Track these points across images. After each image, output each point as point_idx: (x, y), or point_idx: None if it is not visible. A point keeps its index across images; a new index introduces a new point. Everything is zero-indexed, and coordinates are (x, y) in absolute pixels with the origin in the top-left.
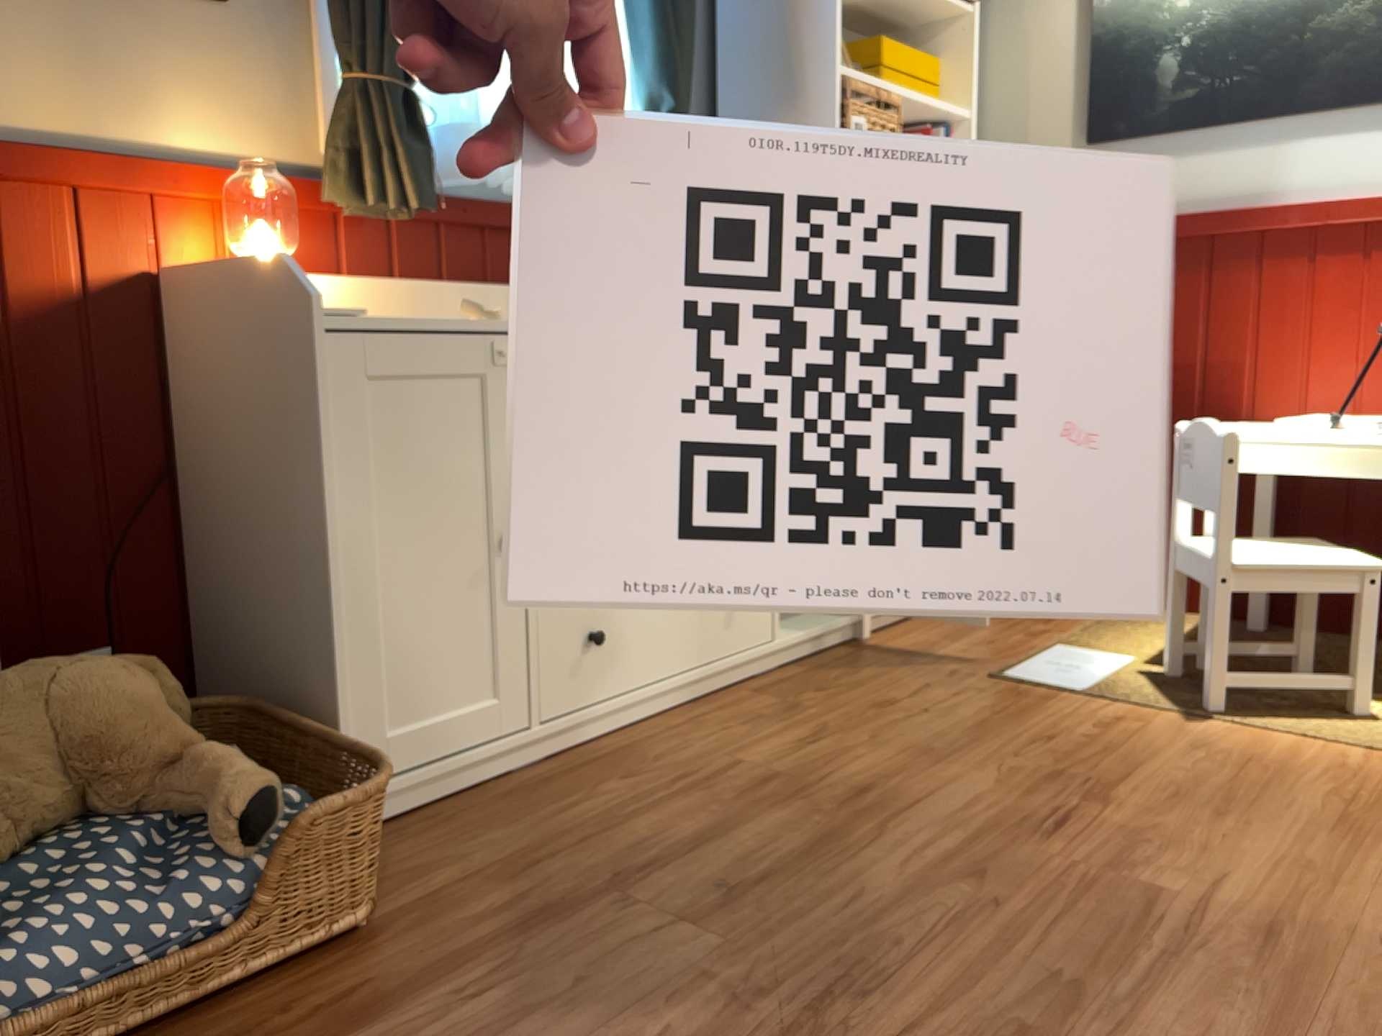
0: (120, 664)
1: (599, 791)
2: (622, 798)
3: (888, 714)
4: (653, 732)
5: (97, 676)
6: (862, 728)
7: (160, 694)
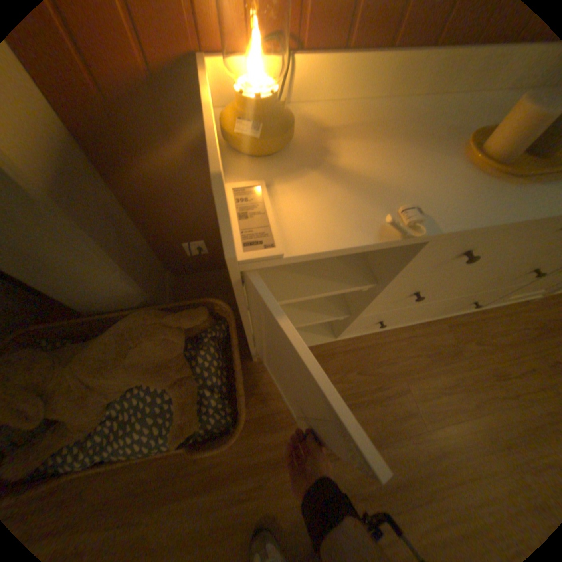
0: (164, 333)
1: (348, 376)
2: (353, 389)
3: (499, 387)
4: (391, 338)
5: (147, 352)
6: (479, 394)
7: (179, 344)
